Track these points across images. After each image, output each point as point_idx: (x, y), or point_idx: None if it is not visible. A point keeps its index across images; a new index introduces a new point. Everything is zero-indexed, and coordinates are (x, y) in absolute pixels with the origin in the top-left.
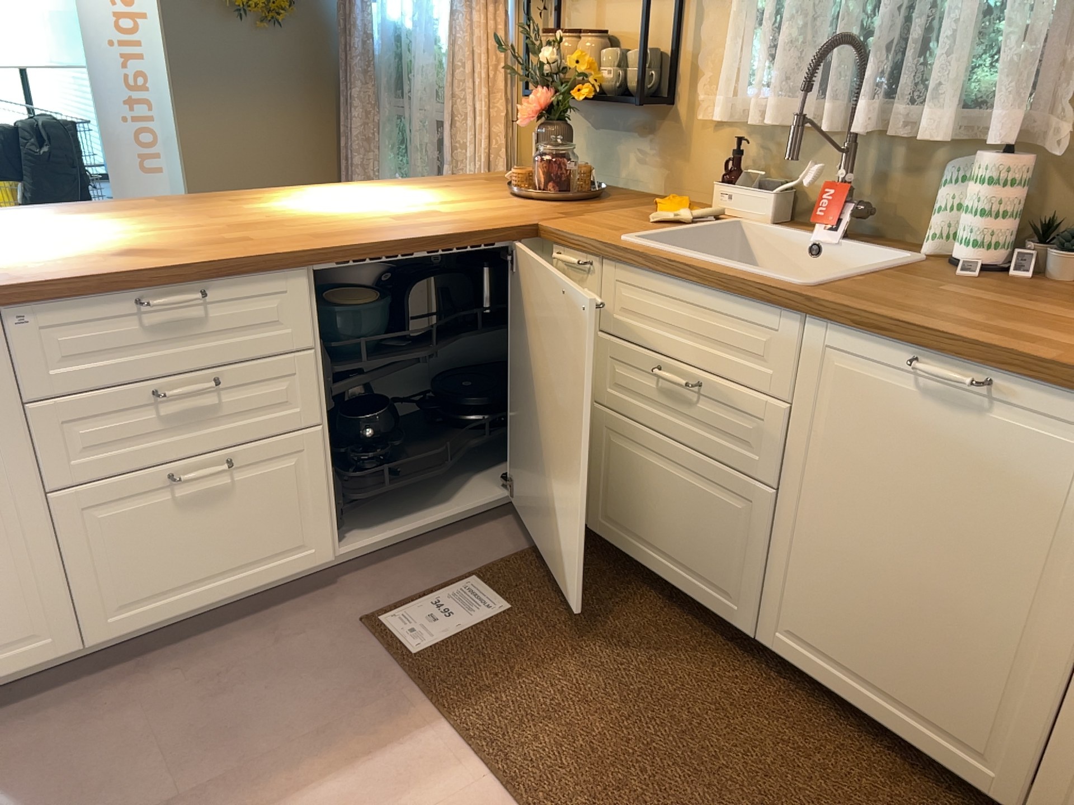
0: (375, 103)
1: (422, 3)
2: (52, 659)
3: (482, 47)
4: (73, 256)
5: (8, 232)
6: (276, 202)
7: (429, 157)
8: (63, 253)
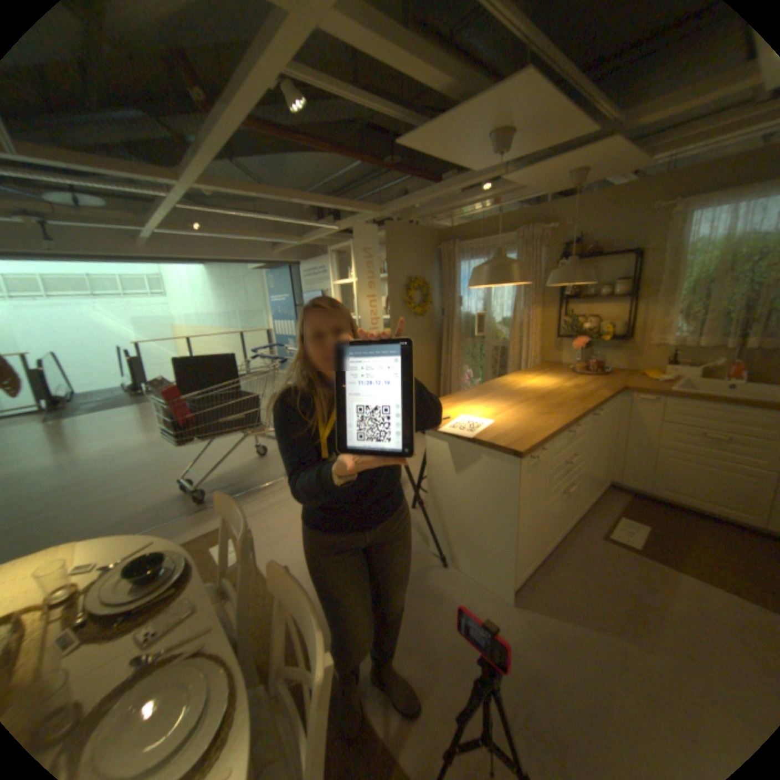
0: (459, 340)
1: (489, 305)
2: (536, 567)
3: (533, 321)
4: (531, 416)
5: (476, 409)
6: (514, 385)
7: (491, 359)
8: (523, 415)
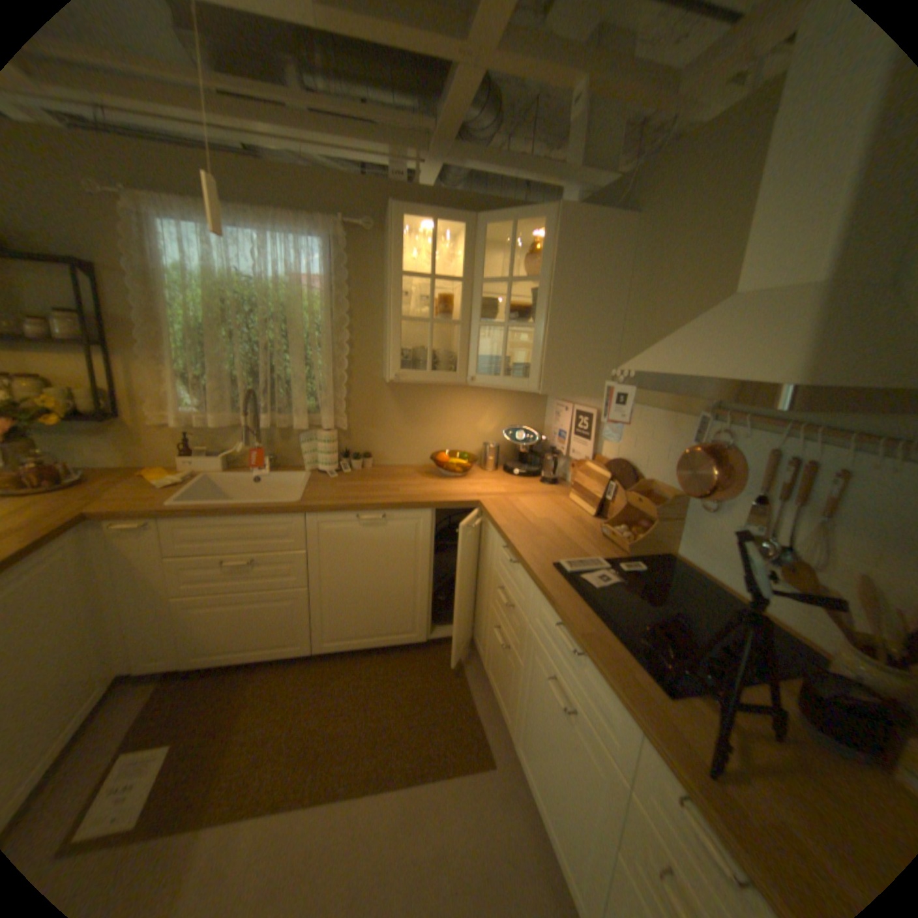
0: None
1: None
2: None
3: None
4: None
5: None
6: None
7: None
8: None
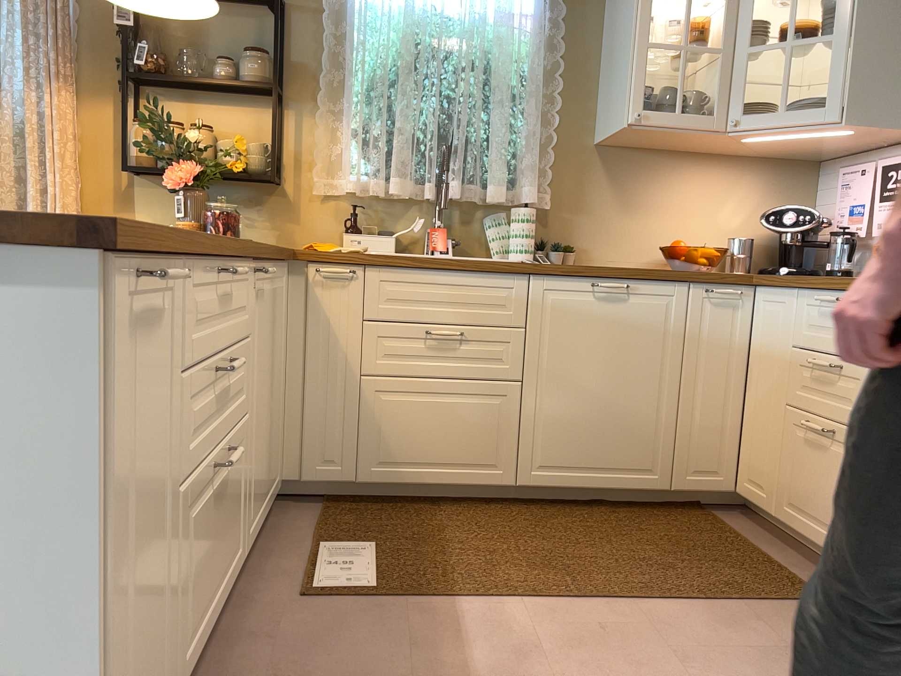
0: None
1: None
2: None
3: (60, 125)
4: None
5: None
6: None
7: None
8: None
